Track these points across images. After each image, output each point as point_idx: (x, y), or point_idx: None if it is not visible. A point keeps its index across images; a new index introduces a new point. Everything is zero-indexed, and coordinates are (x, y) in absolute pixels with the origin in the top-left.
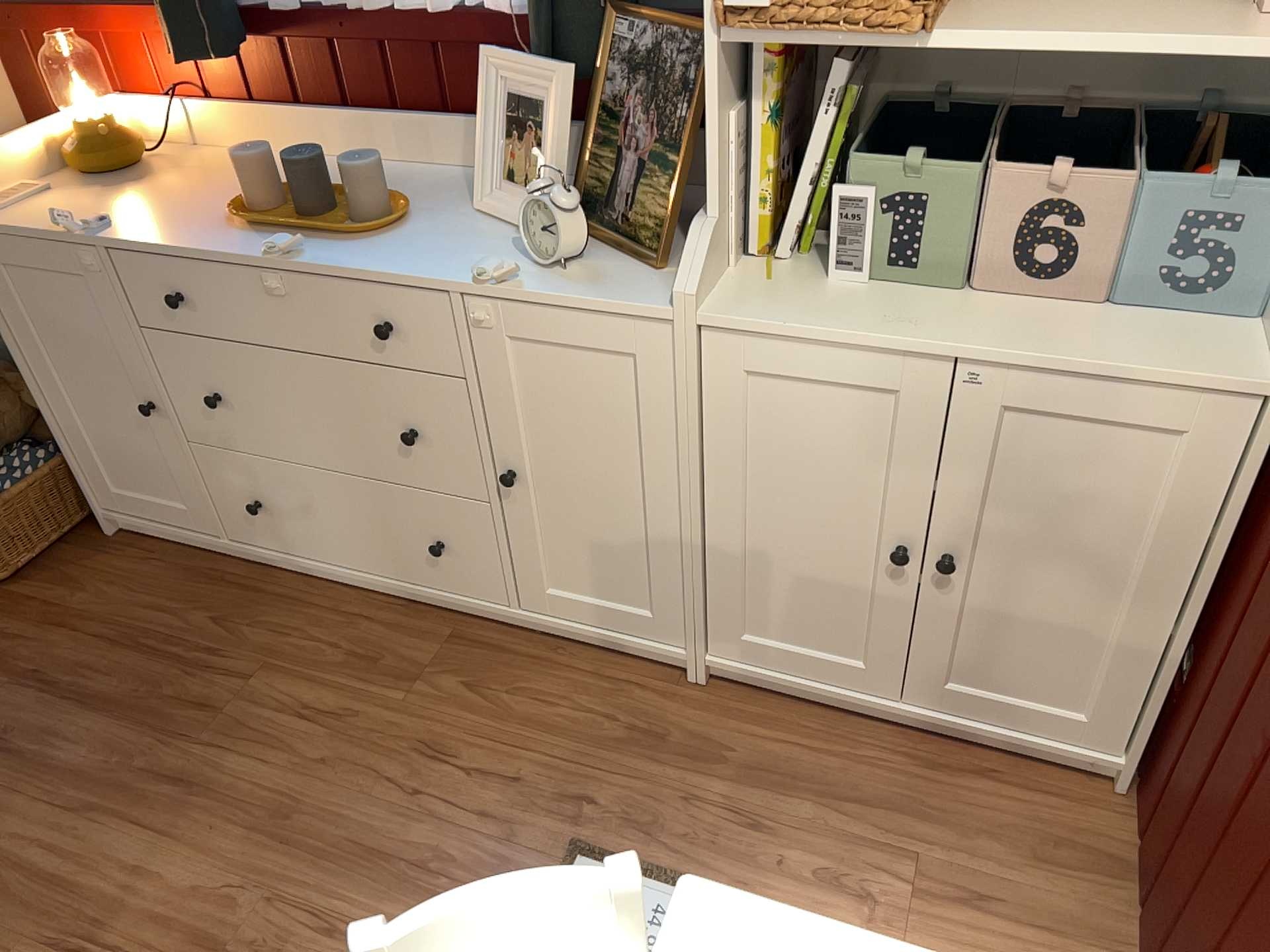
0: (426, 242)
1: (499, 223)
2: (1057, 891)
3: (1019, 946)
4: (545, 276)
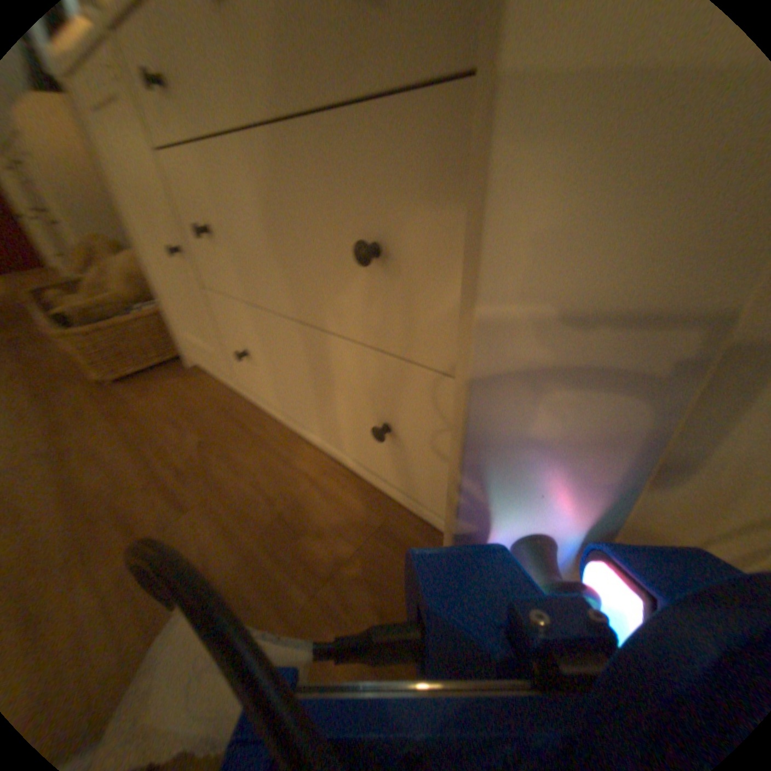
0: None
1: None
2: None
3: None
4: None
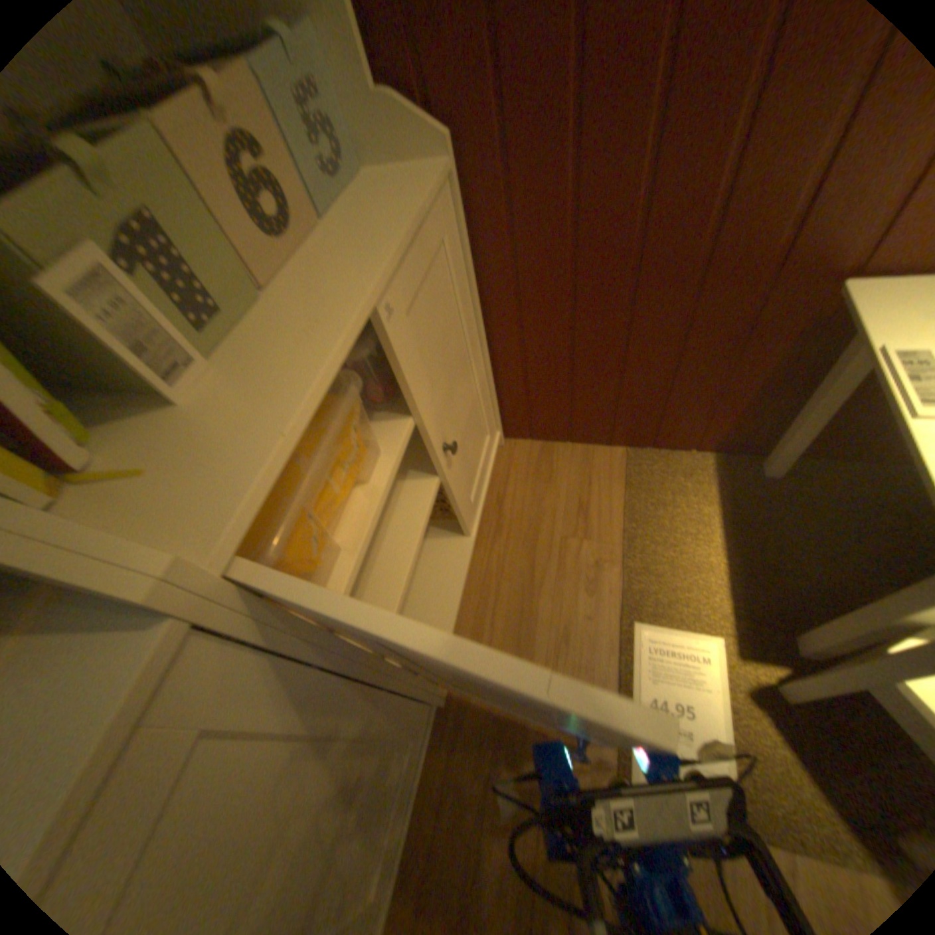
0: None
1: None
2: (571, 469)
3: (608, 487)
4: None
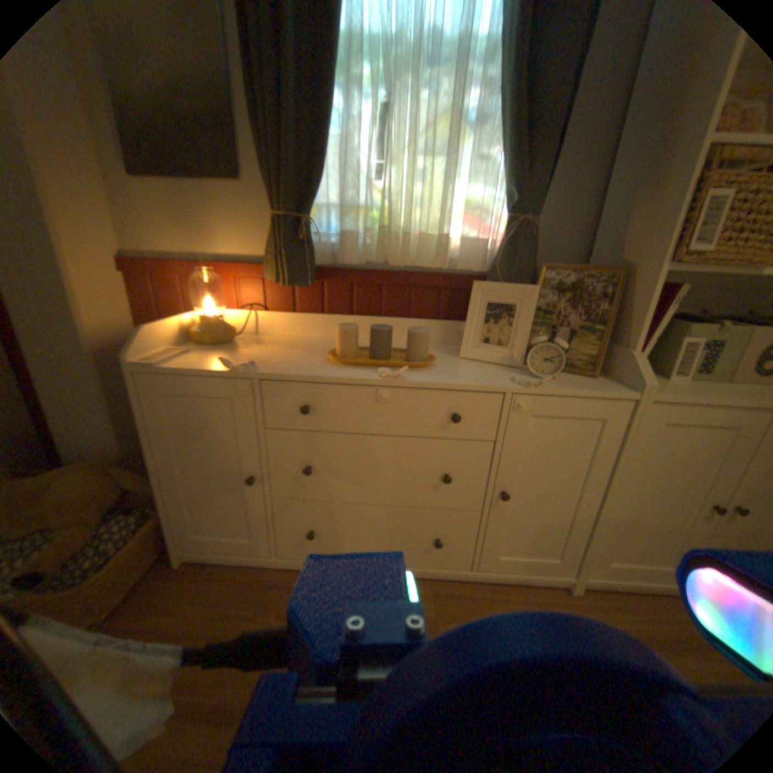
0: (451, 368)
1: (475, 361)
2: None
3: None
4: (549, 380)
